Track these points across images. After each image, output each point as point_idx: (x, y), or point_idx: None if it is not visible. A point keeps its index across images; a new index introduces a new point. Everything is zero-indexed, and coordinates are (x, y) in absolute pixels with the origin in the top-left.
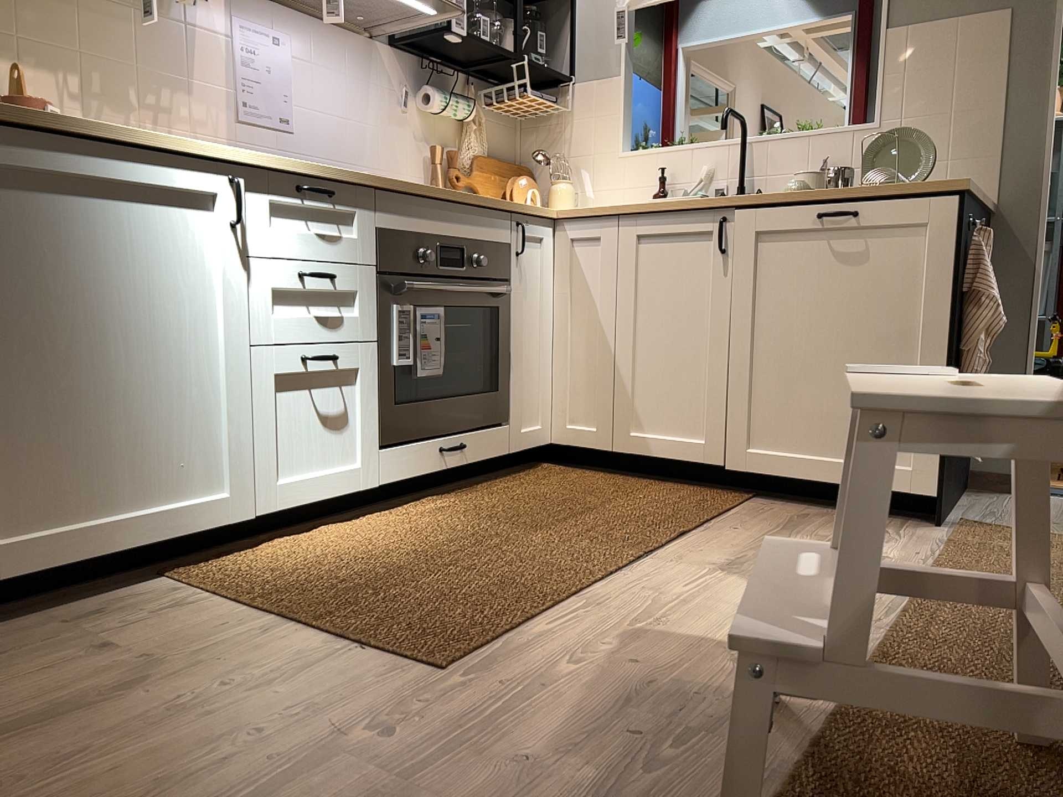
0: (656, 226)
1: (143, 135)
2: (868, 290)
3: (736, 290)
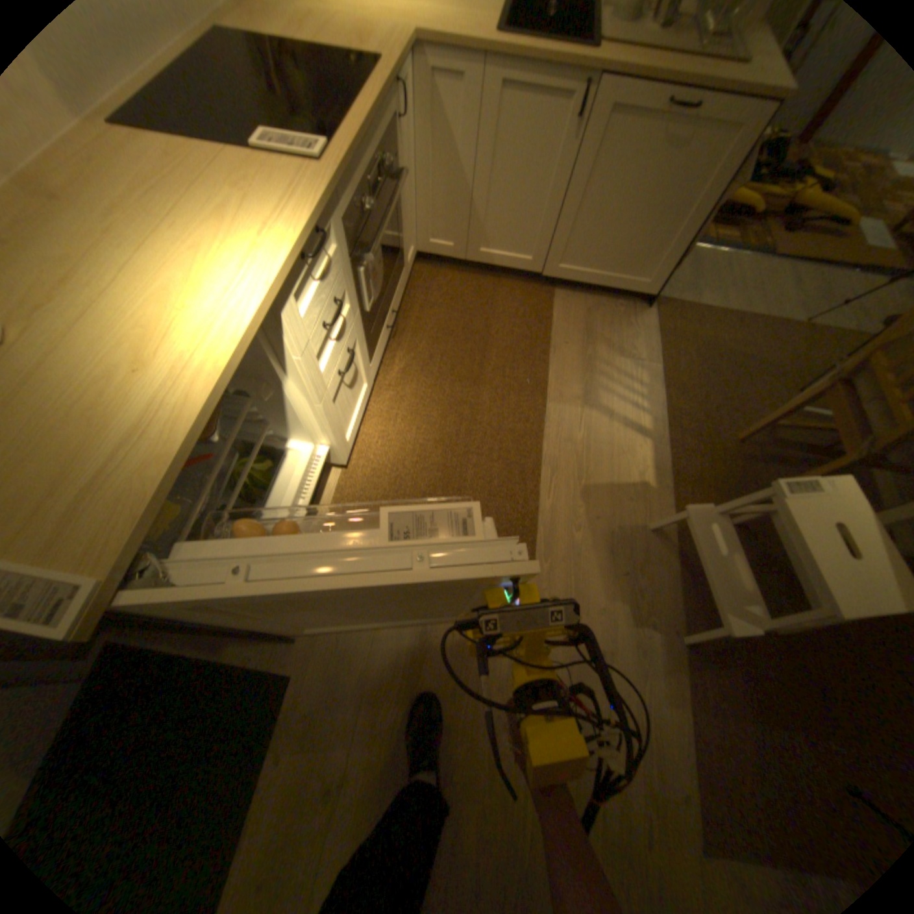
0: (524, 74)
1: (215, 378)
2: (678, 170)
3: (582, 155)
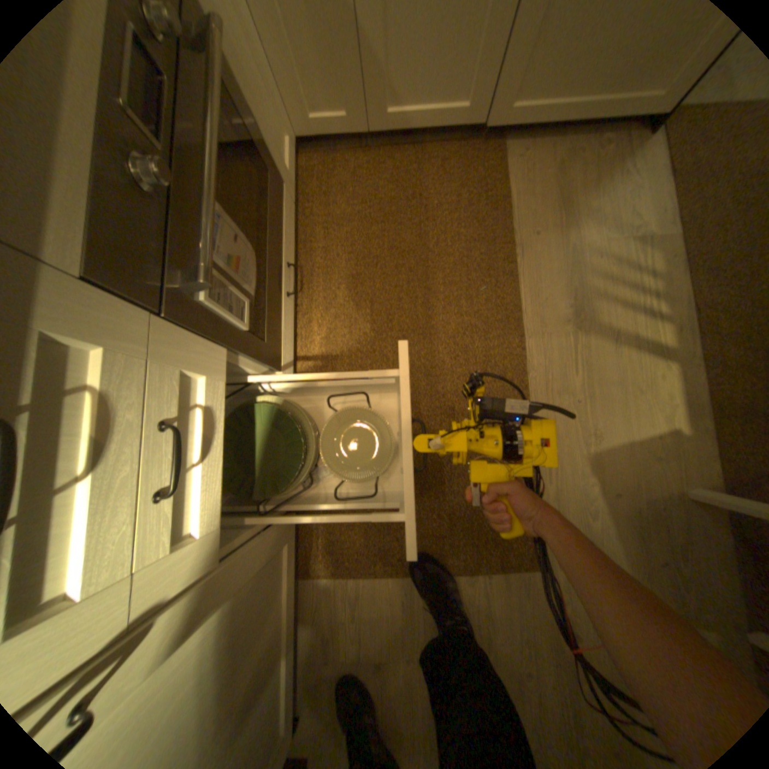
0: None
1: None
2: None
3: None
